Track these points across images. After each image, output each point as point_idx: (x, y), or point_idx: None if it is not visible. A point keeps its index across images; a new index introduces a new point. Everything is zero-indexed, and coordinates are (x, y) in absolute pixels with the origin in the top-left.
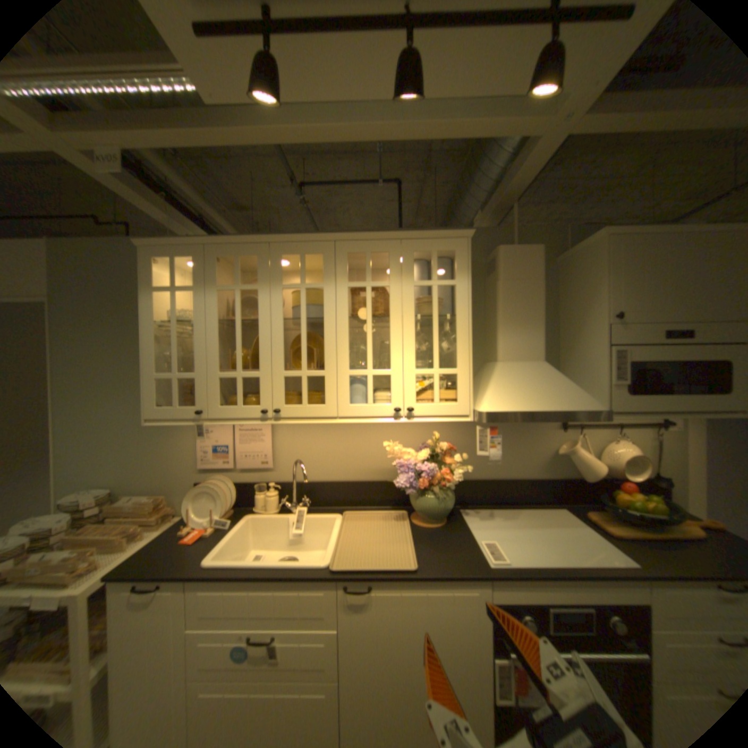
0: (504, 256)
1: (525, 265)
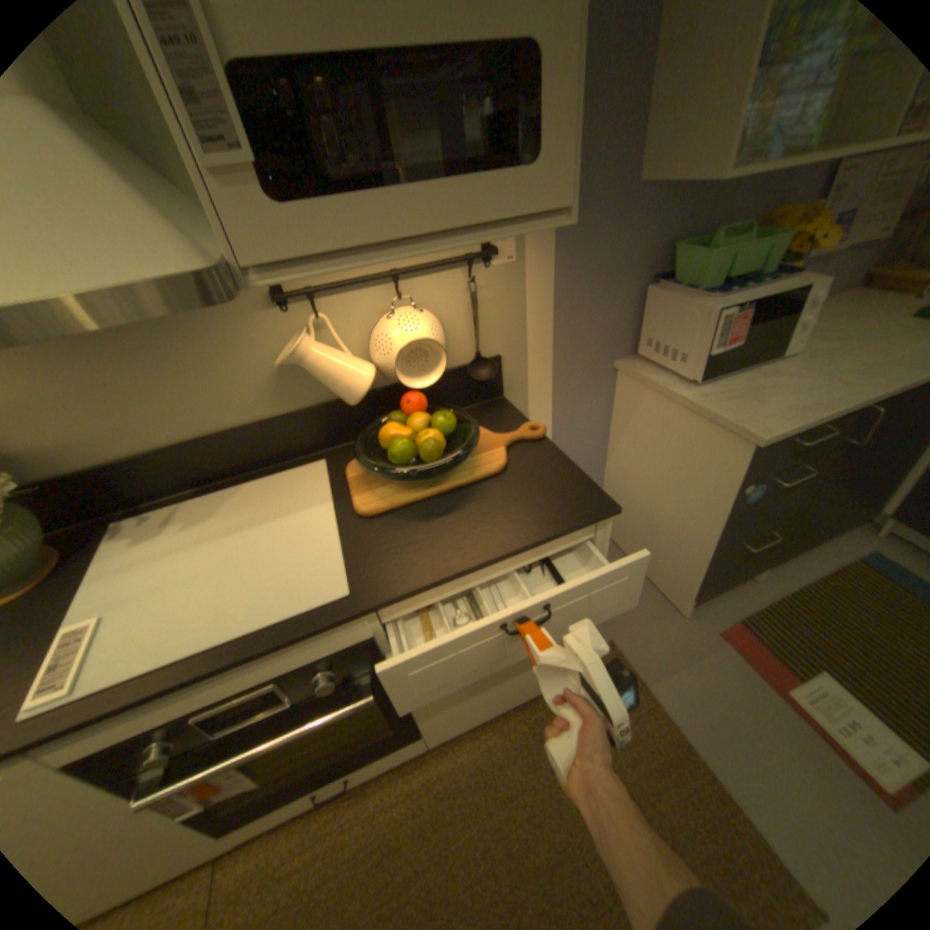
0: None
1: None
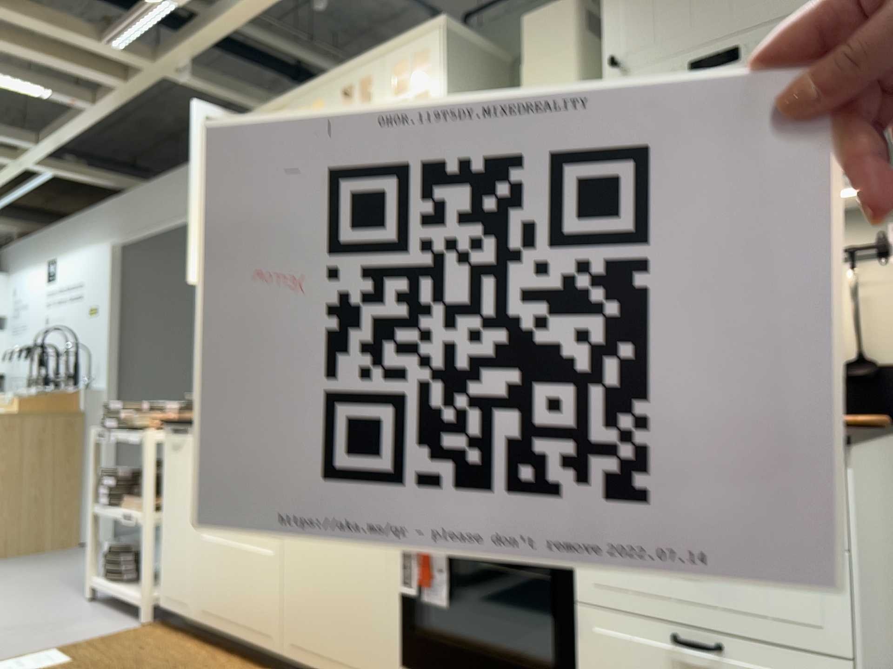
0: (523, 30)
1: (549, 33)
